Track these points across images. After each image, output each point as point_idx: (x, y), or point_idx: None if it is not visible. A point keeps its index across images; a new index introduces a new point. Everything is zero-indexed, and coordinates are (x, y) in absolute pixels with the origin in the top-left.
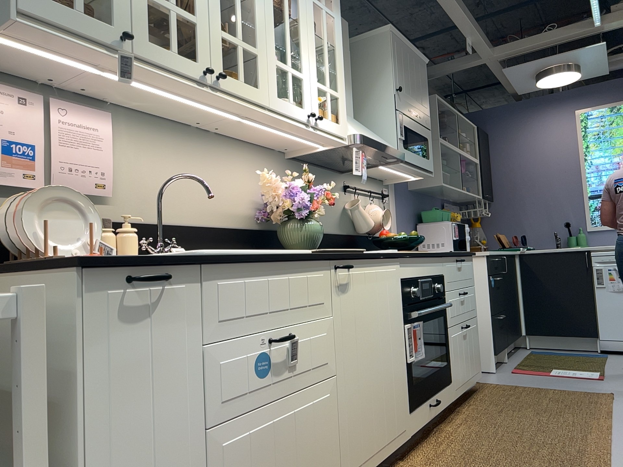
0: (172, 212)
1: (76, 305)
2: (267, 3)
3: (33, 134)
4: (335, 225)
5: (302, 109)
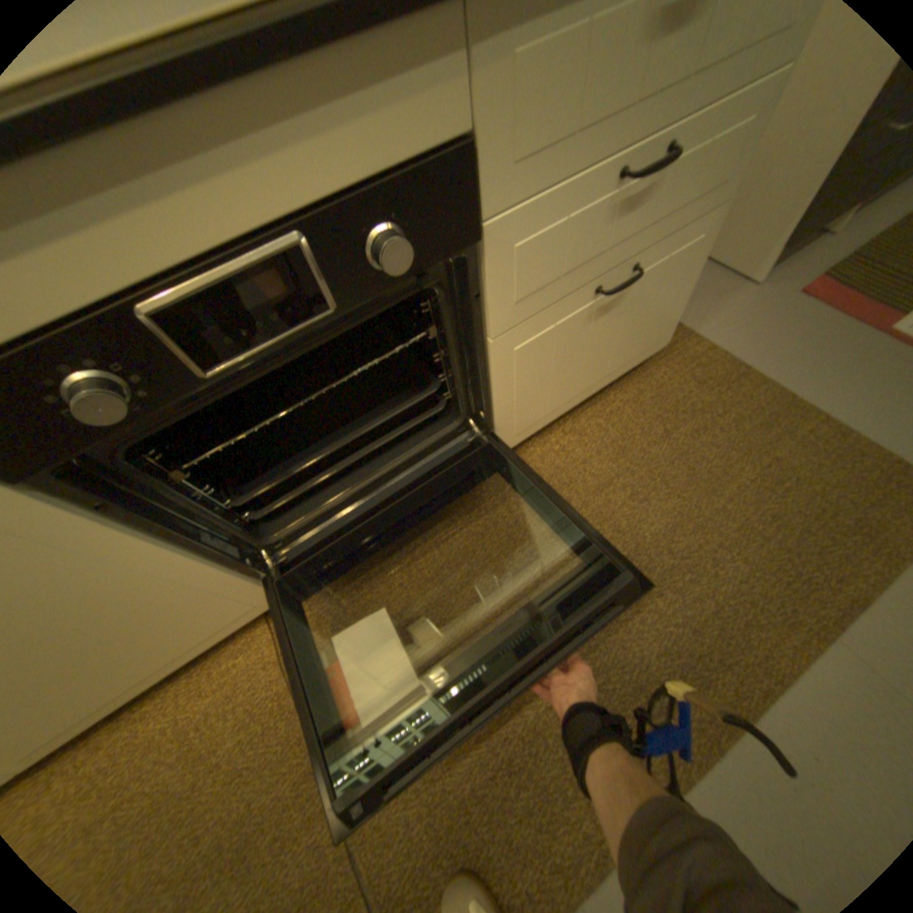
0: None
1: None
2: None
3: None
4: None
5: None
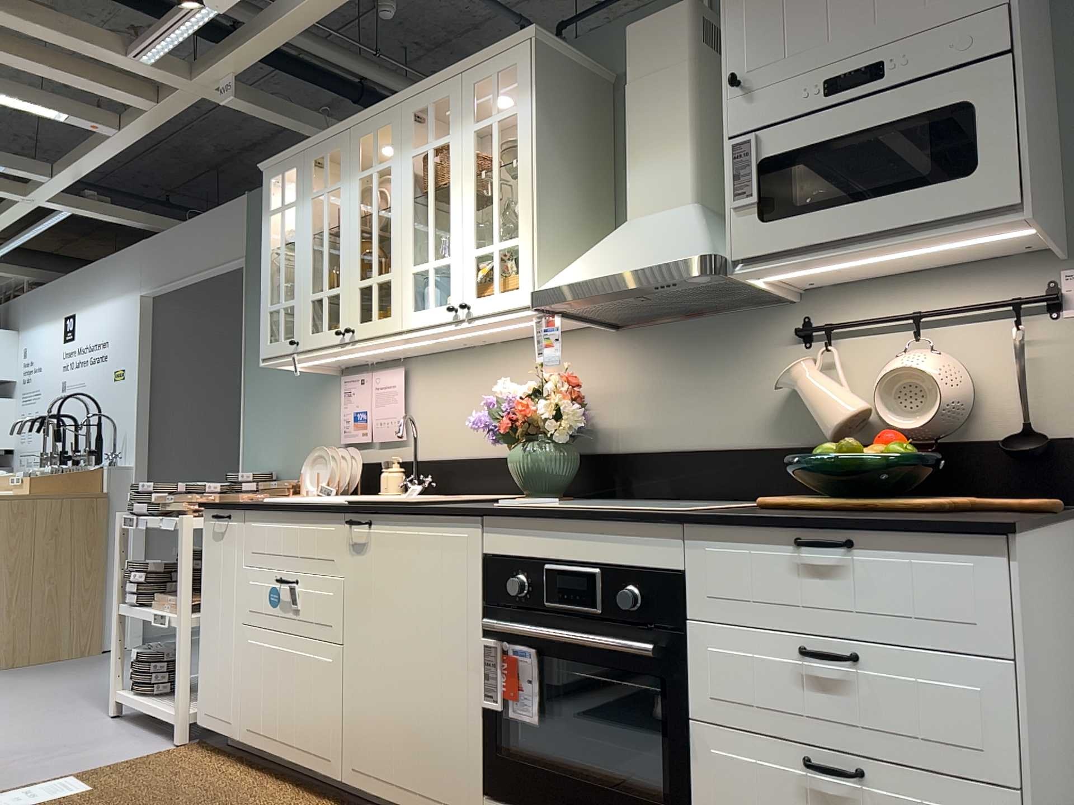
0: (453, 445)
1: (204, 527)
2: (403, 207)
3: (365, 403)
4: (752, 429)
5: (446, 305)
